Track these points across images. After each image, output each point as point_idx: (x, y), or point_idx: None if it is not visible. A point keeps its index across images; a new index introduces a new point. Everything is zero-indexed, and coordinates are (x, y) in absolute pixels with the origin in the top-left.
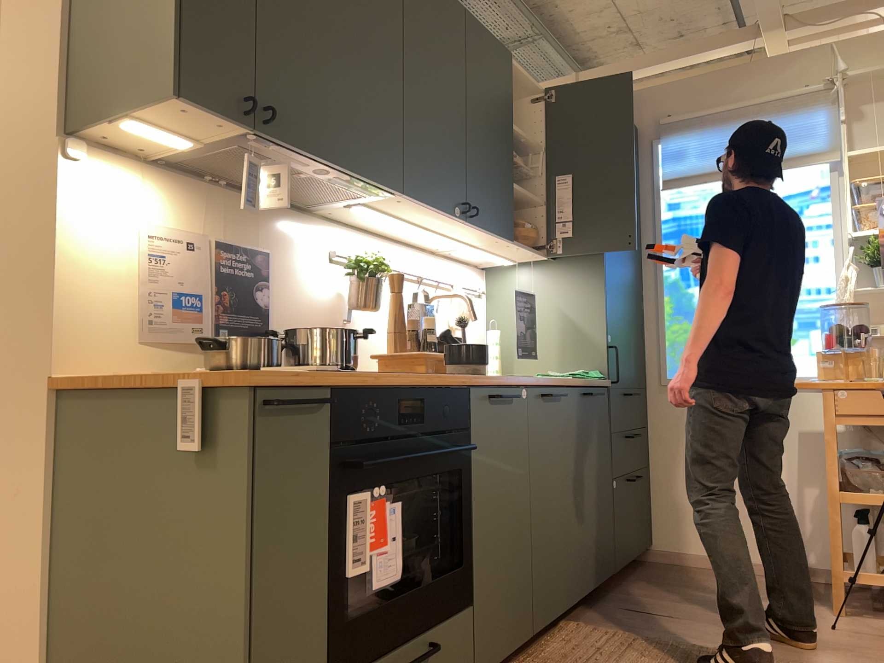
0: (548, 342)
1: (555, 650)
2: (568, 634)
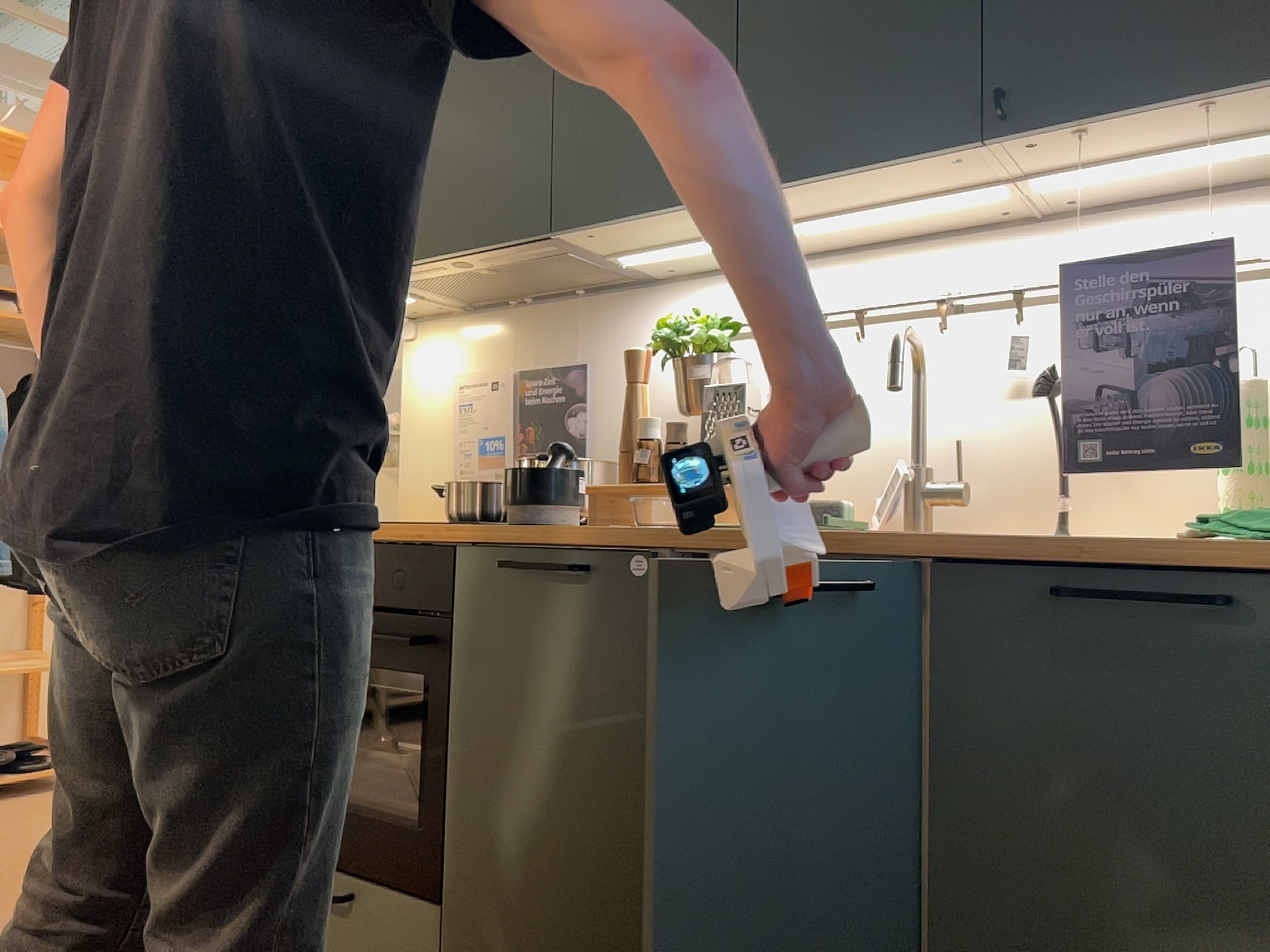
0: None
1: None
2: None
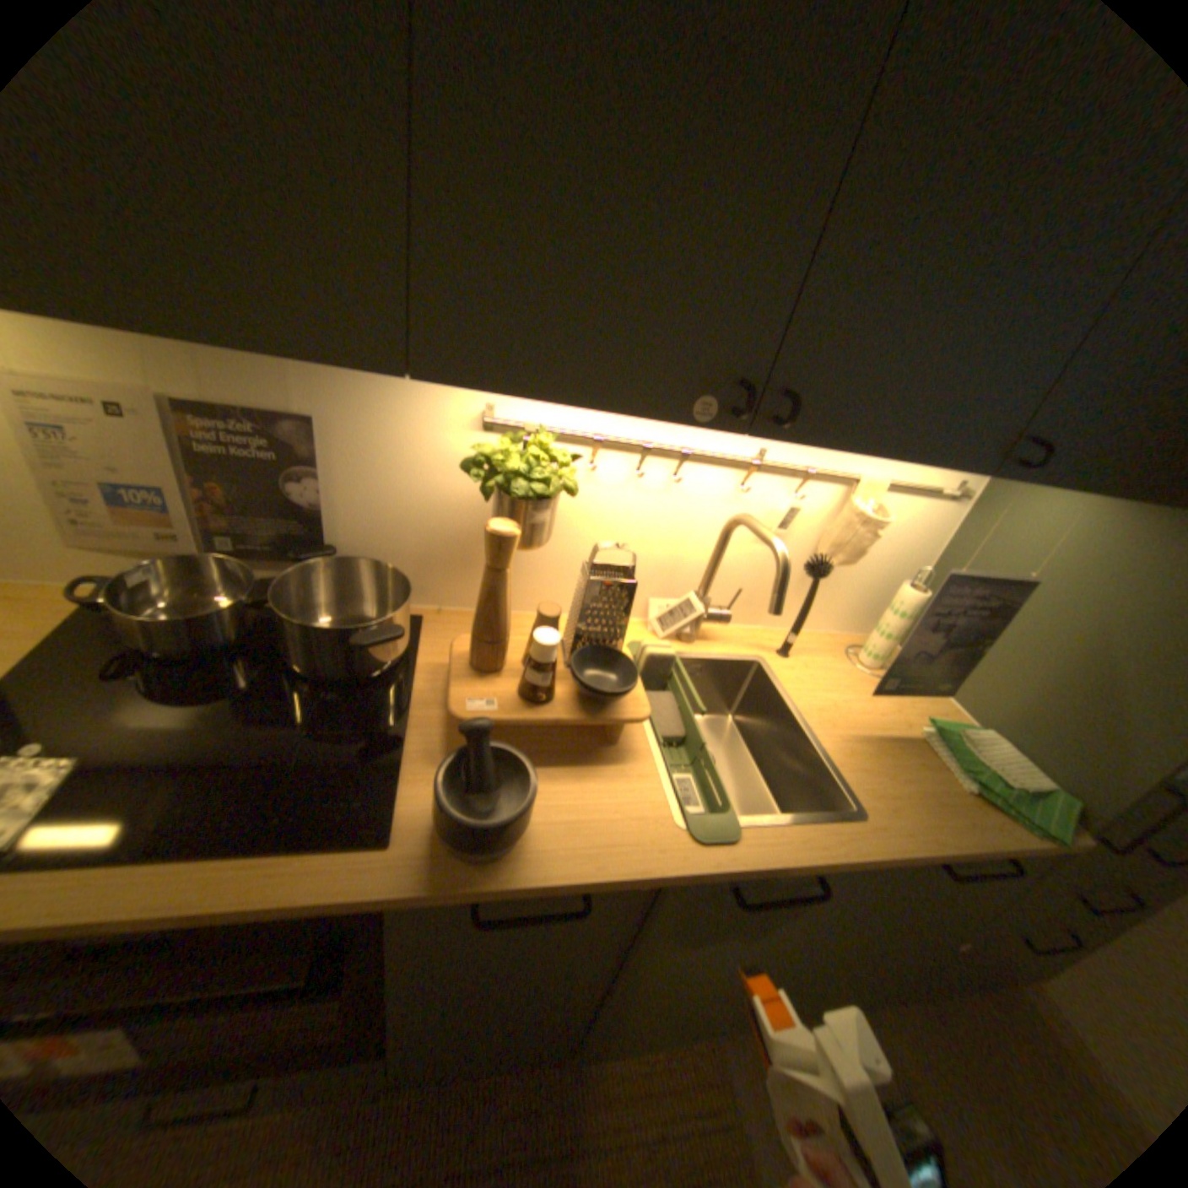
0: (1028, 665)
1: (617, 1079)
2: (675, 1058)
